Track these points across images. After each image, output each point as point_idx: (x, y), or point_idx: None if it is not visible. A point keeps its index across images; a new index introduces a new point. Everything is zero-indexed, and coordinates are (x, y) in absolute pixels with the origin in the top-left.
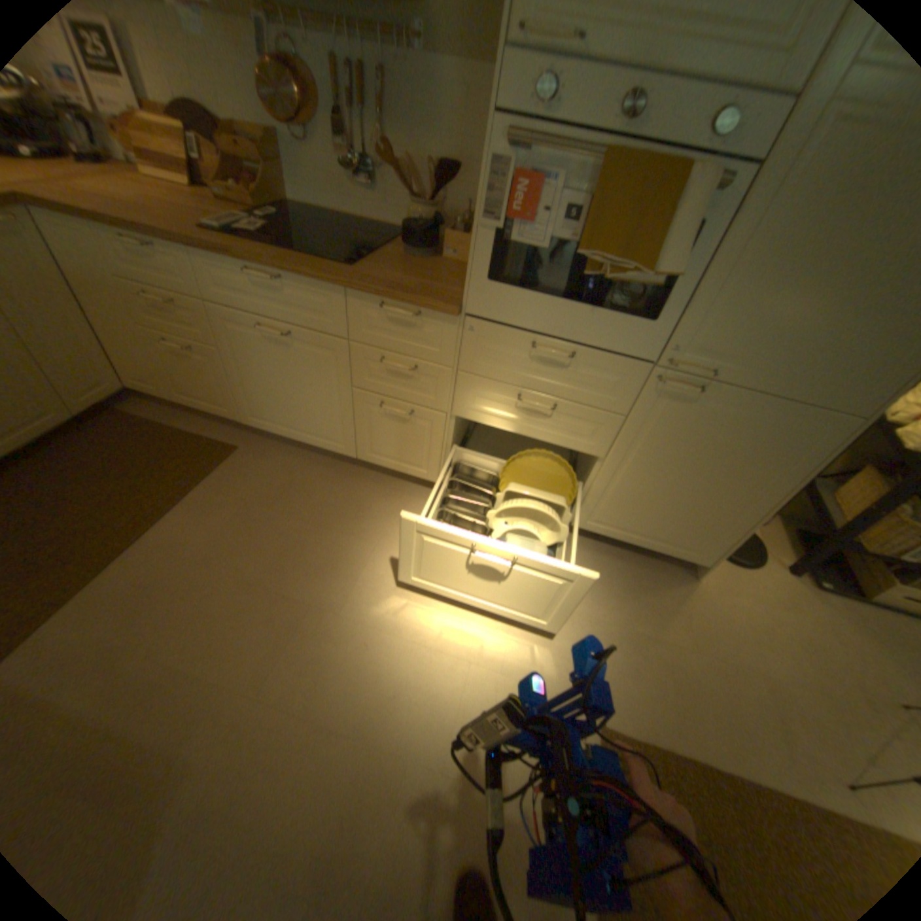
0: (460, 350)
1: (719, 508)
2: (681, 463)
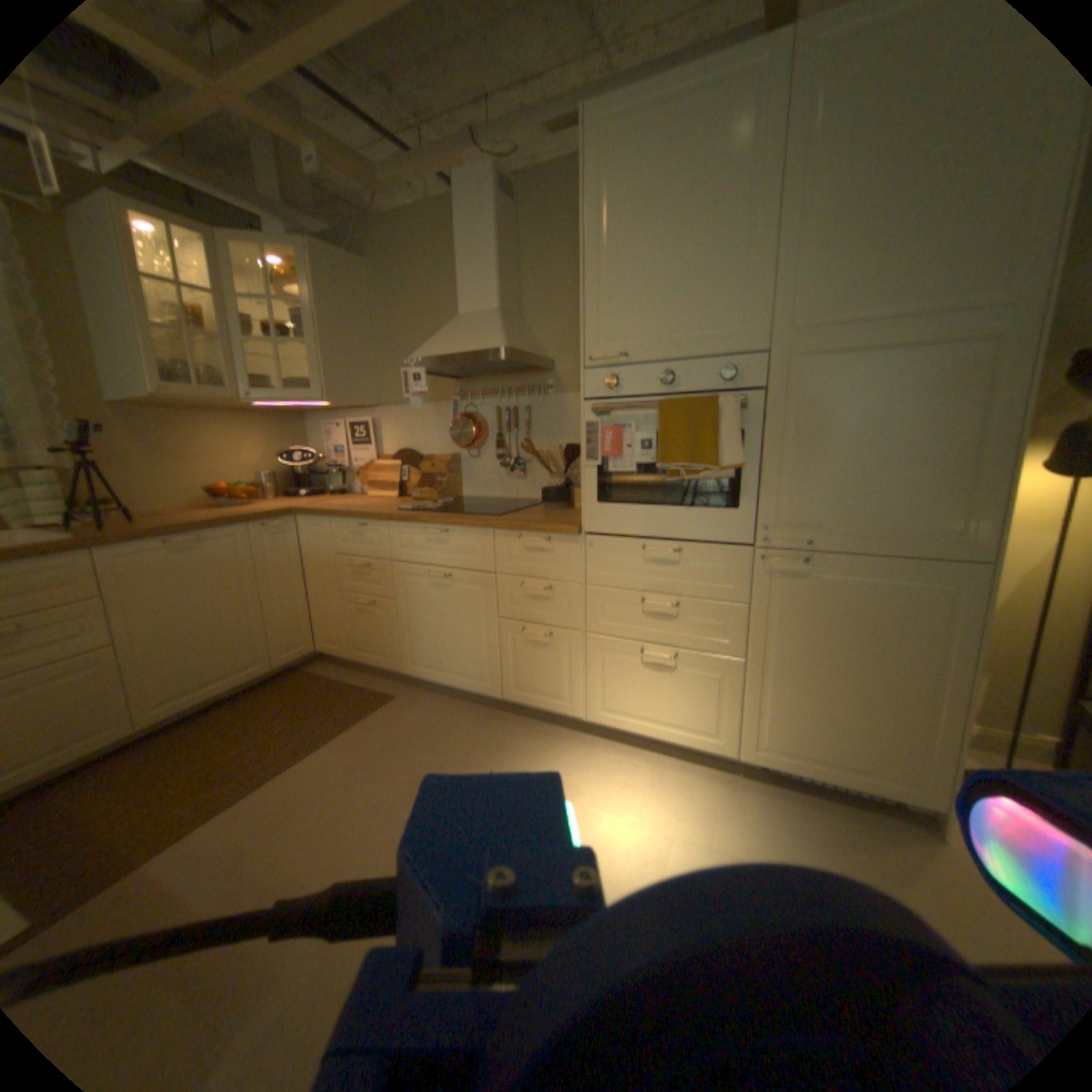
0: (584, 565)
1: (905, 708)
2: (829, 651)
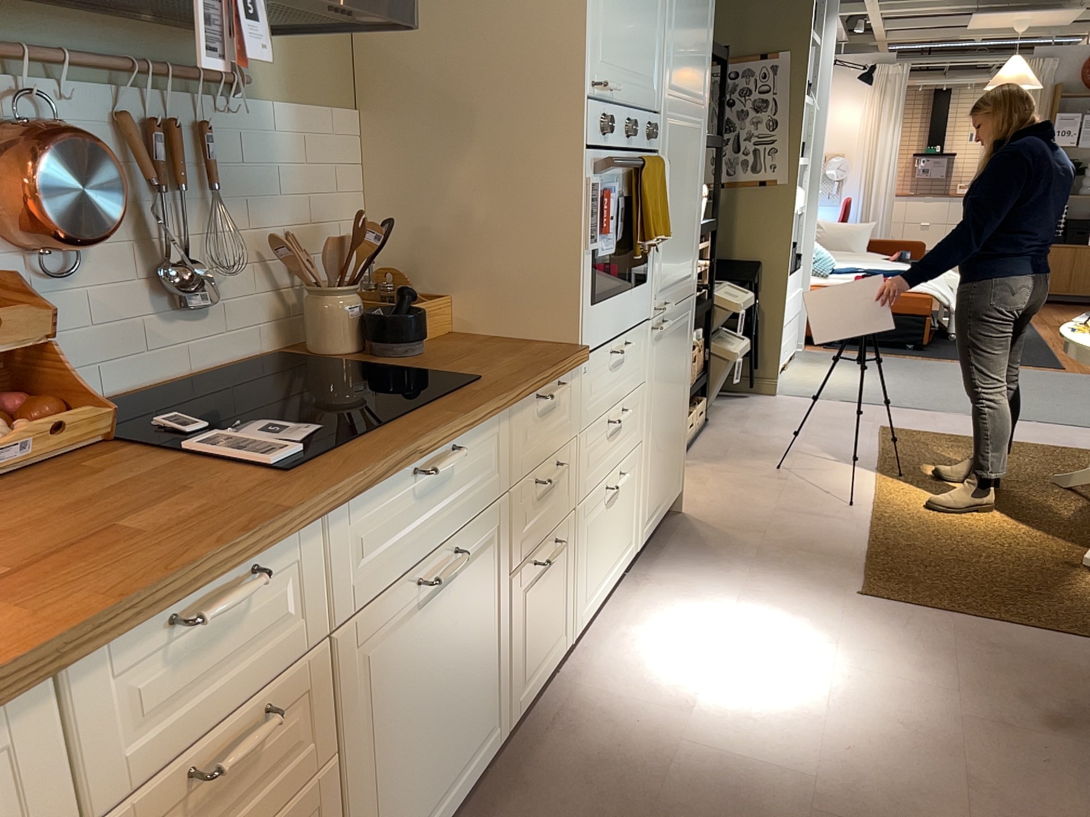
0: (580, 404)
1: (677, 422)
2: (665, 398)
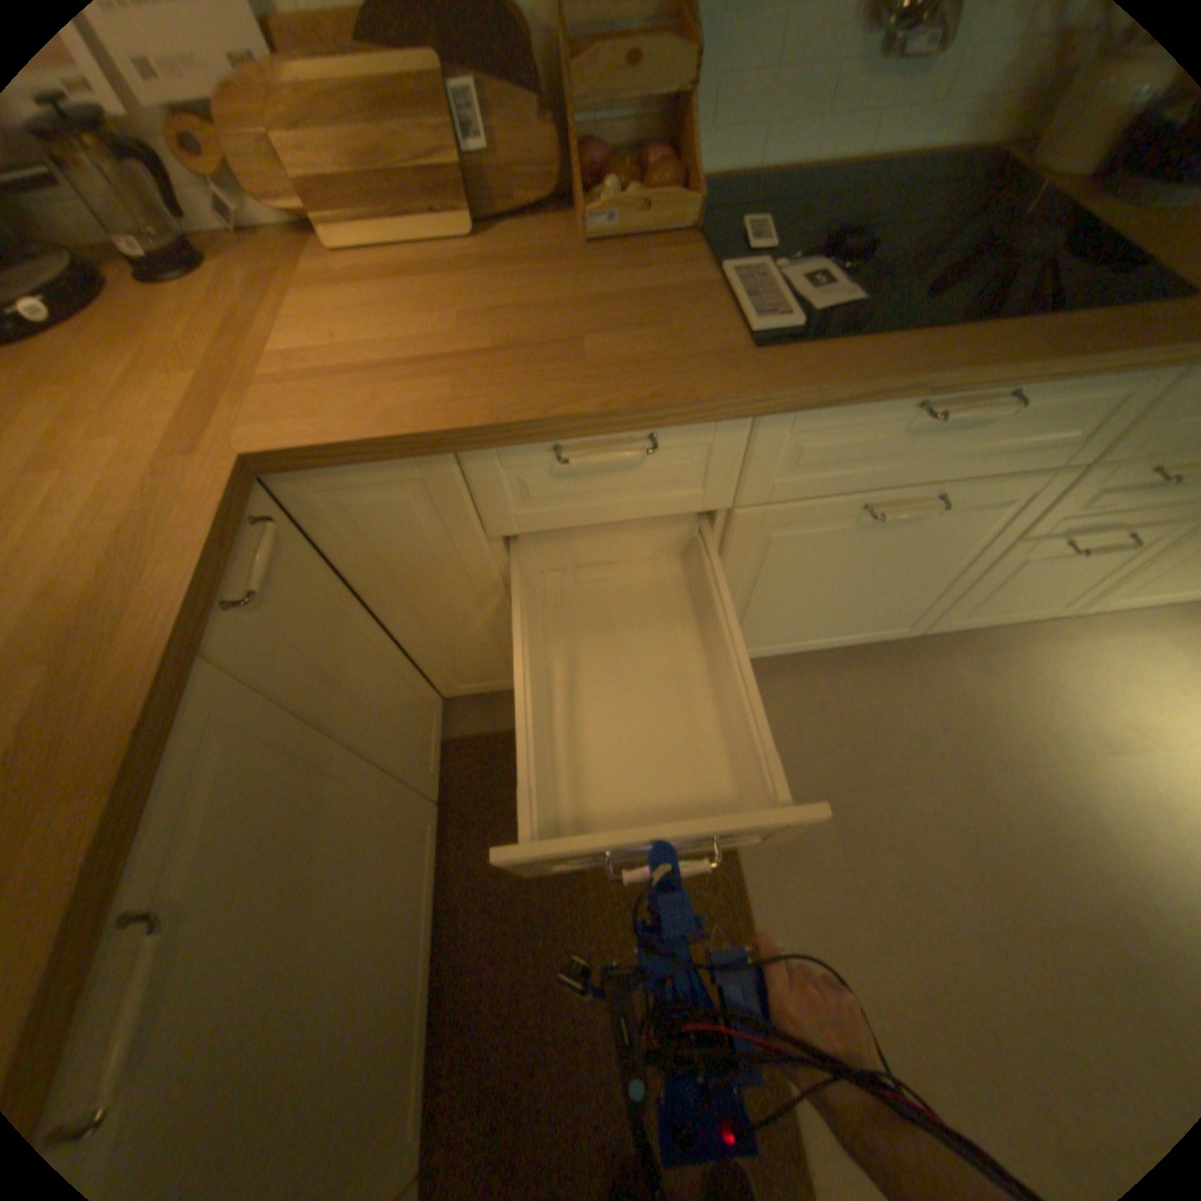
0: None
1: None
2: None
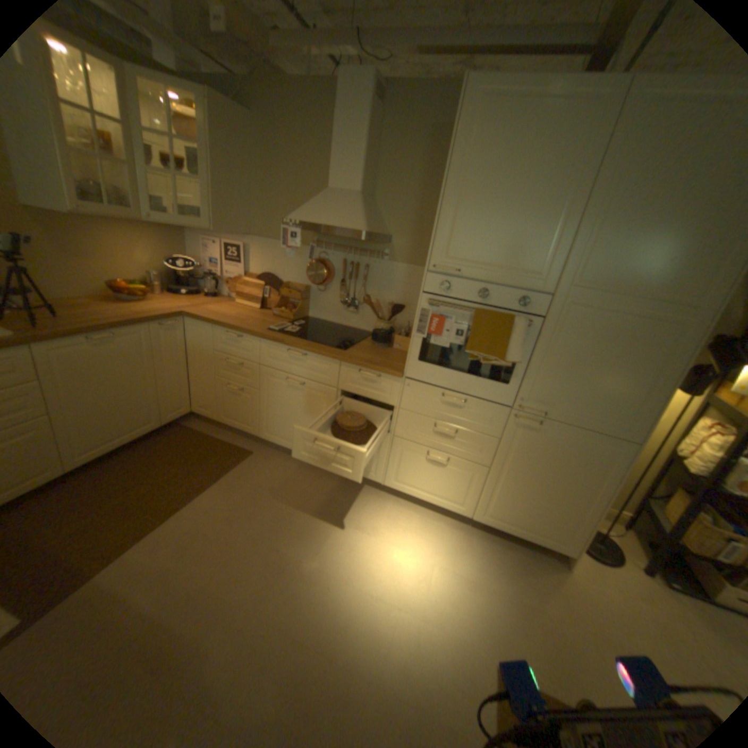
0: (401, 396)
1: (570, 506)
2: (539, 472)
